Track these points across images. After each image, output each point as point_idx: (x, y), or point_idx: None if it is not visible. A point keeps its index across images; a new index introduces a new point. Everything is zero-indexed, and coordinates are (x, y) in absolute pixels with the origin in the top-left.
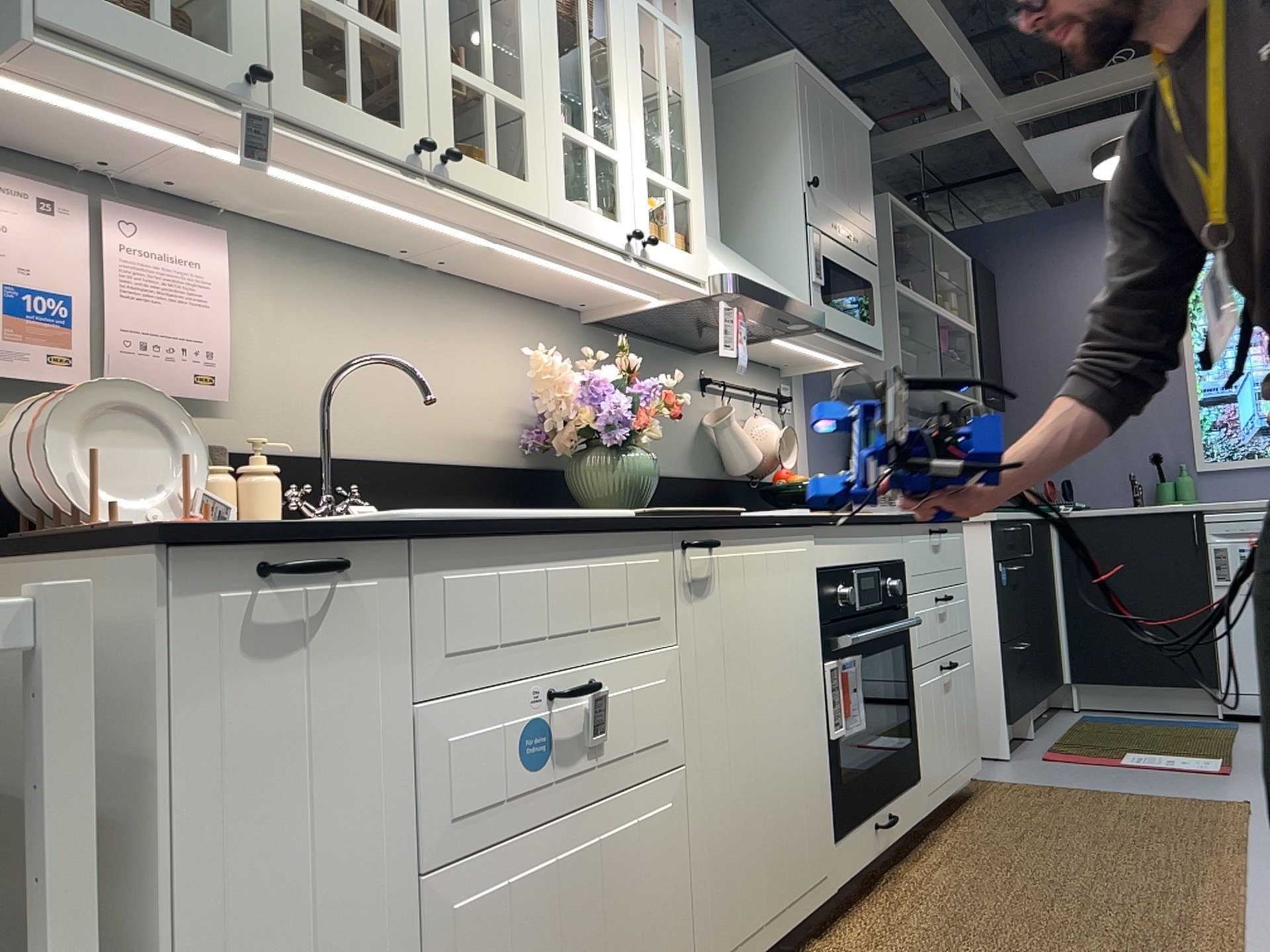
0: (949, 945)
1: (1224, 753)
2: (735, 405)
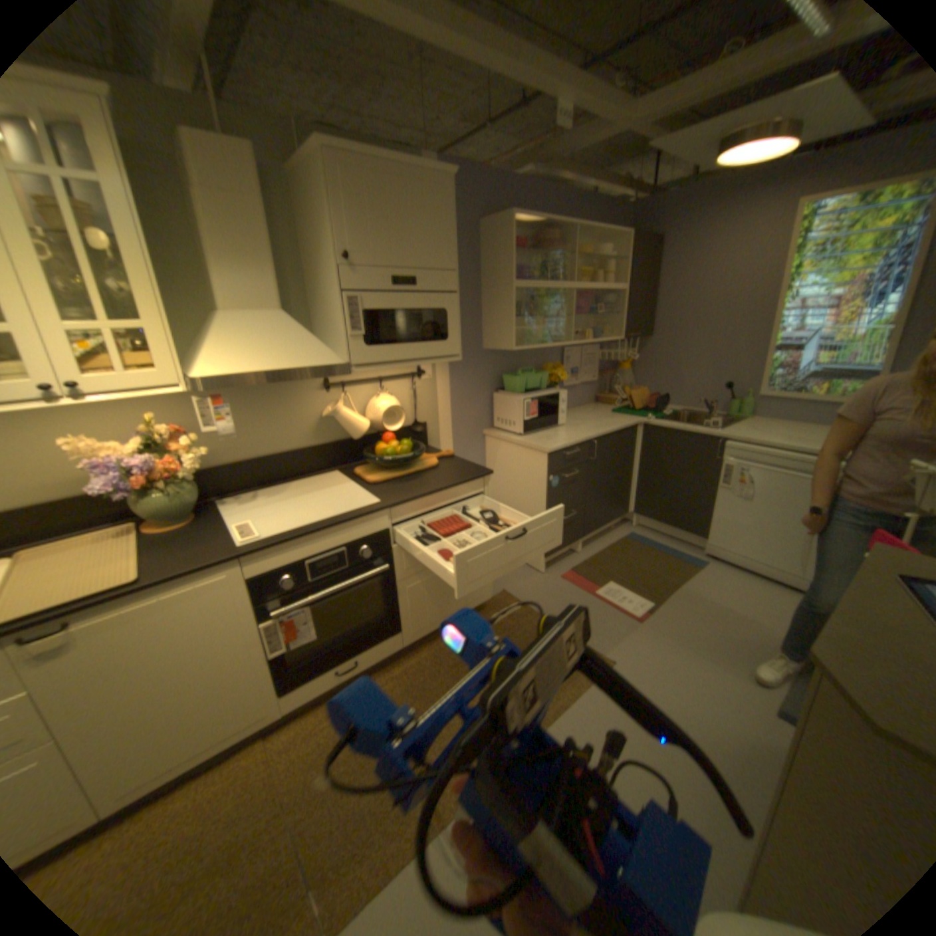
0: (311, 768)
1: (662, 601)
2: (362, 392)
